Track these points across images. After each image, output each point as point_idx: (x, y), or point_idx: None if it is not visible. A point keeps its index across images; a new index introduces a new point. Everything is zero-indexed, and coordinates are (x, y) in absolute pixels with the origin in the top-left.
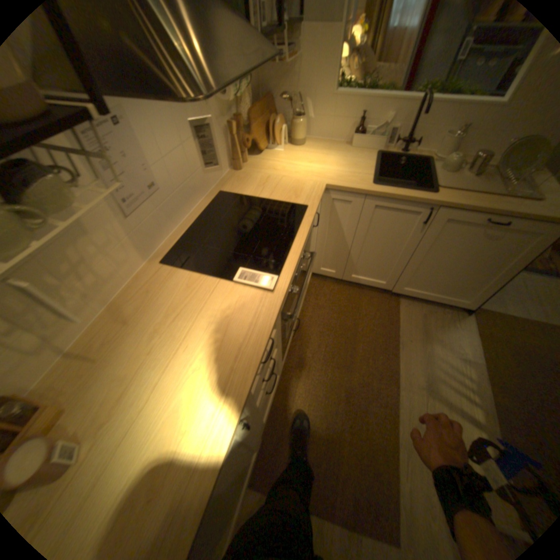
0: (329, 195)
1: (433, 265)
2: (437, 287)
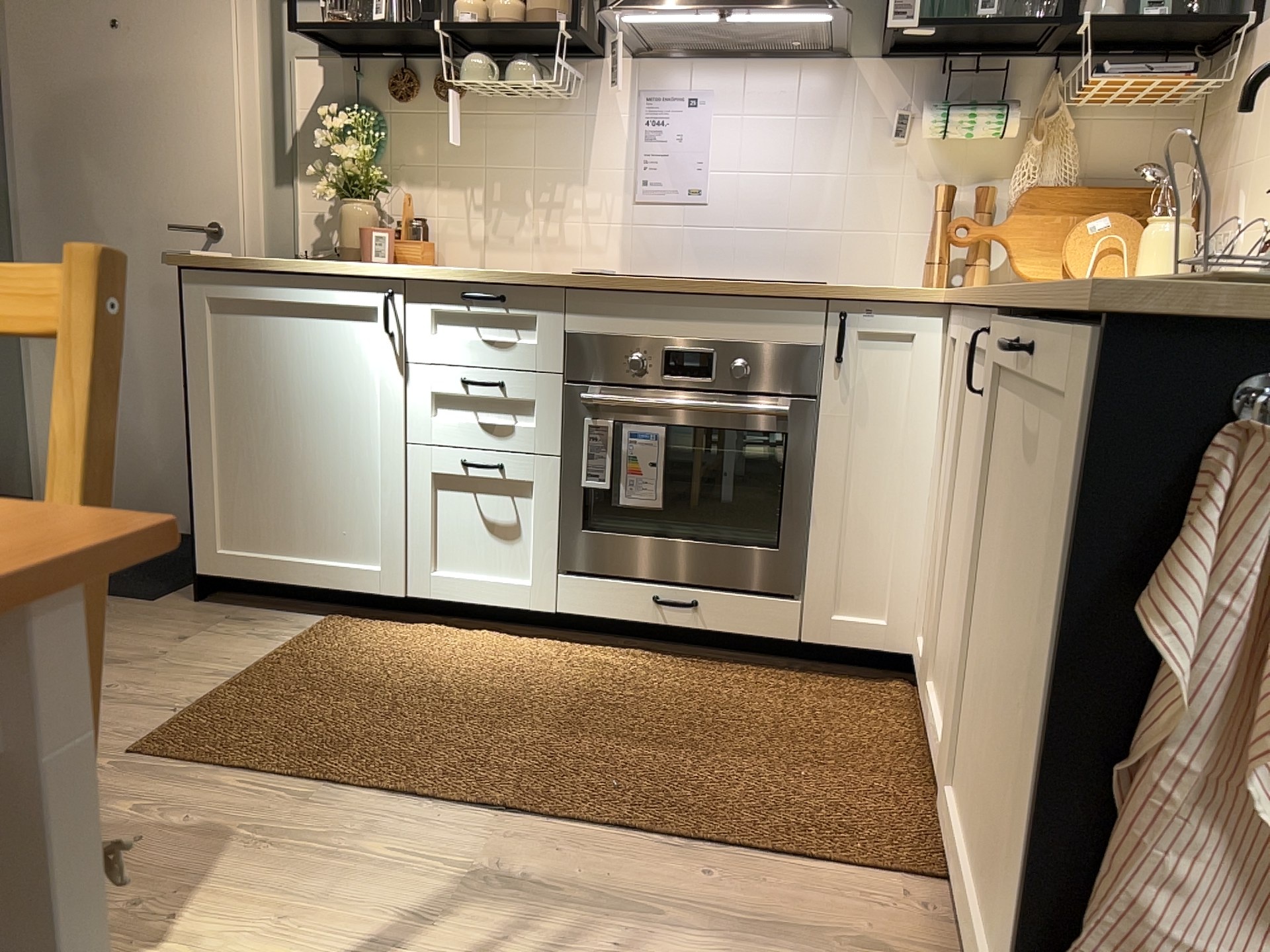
0: (948, 334)
1: (981, 638)
2: (978, 809)
